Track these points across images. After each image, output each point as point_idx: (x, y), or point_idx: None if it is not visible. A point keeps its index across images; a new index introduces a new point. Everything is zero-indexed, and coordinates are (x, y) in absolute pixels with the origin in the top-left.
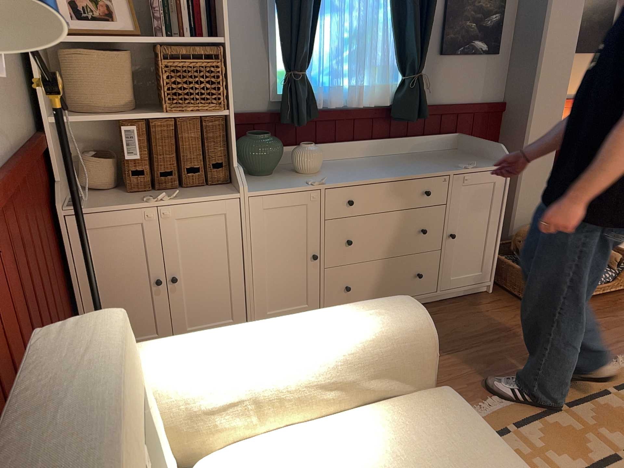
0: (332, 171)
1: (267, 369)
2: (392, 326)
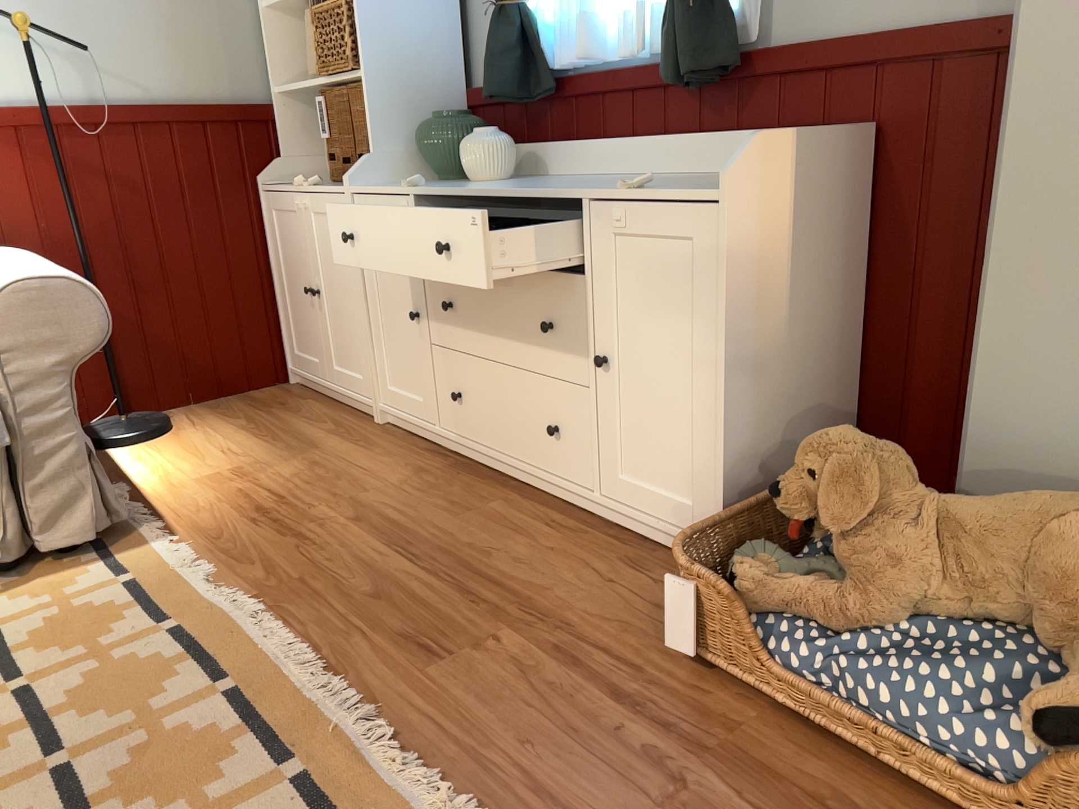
0: (502, 182)
1: None
2: None
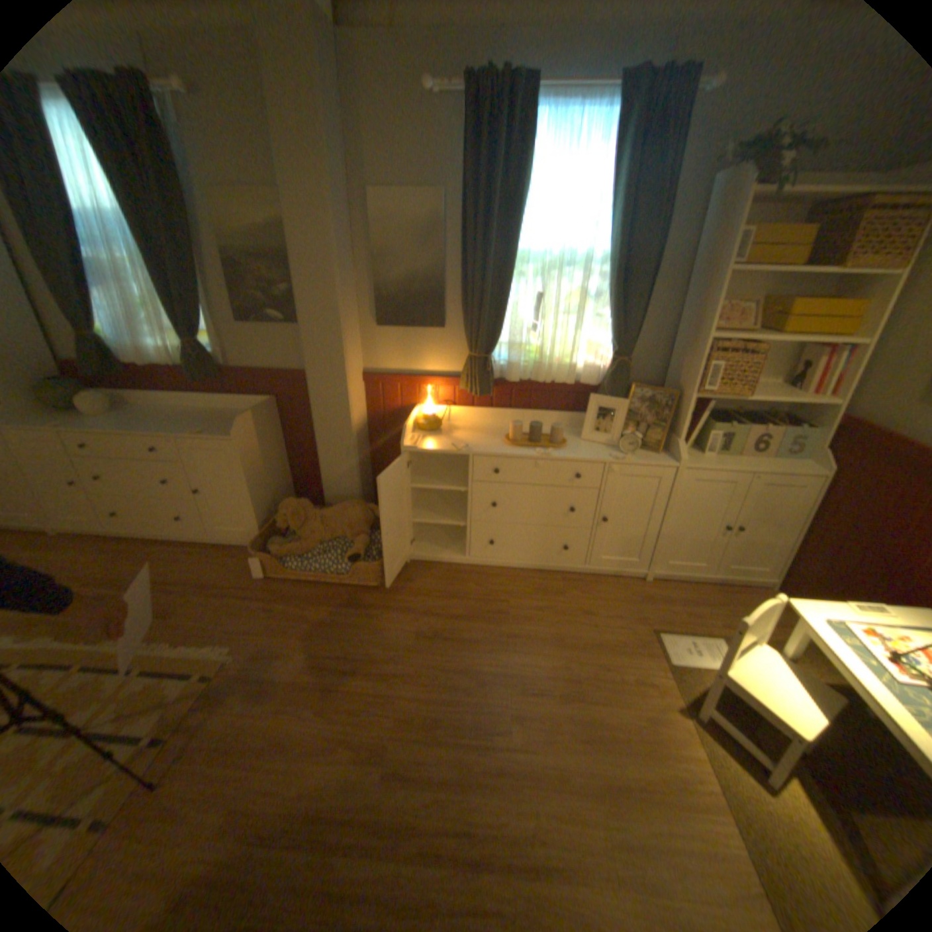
0: (109, 418)
1: None
2: None
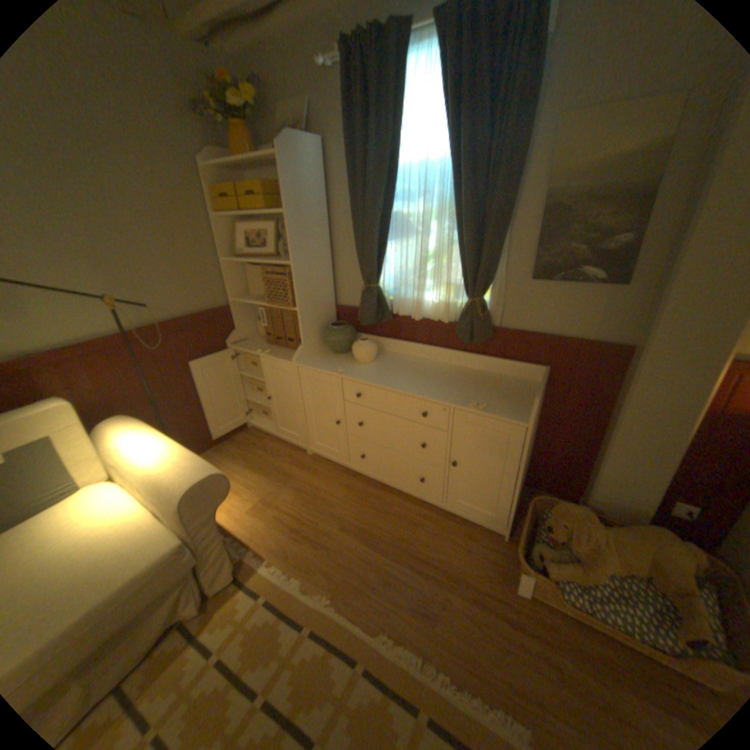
0: (377, 366)
1: (124, 463)
2: (168, 484)
